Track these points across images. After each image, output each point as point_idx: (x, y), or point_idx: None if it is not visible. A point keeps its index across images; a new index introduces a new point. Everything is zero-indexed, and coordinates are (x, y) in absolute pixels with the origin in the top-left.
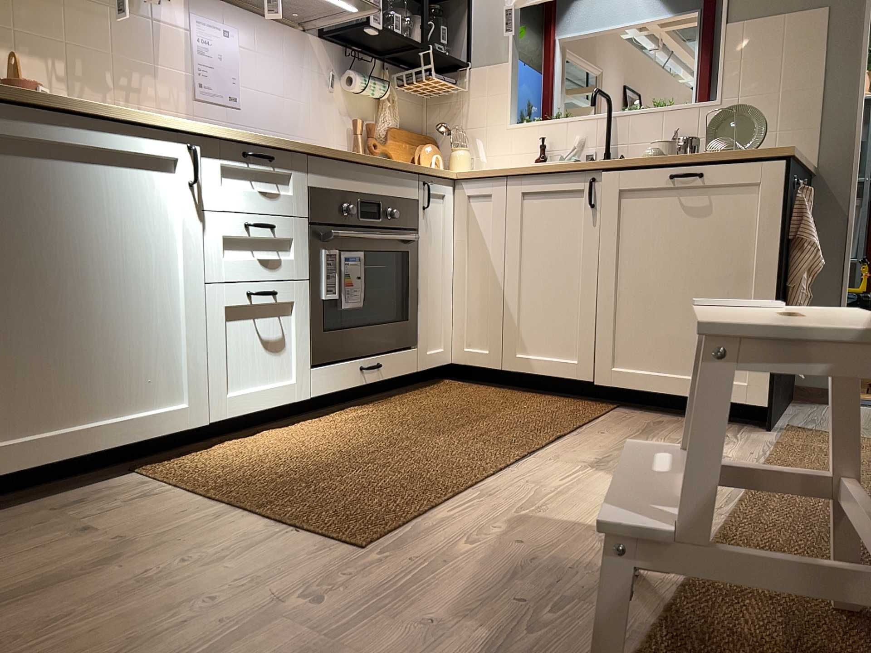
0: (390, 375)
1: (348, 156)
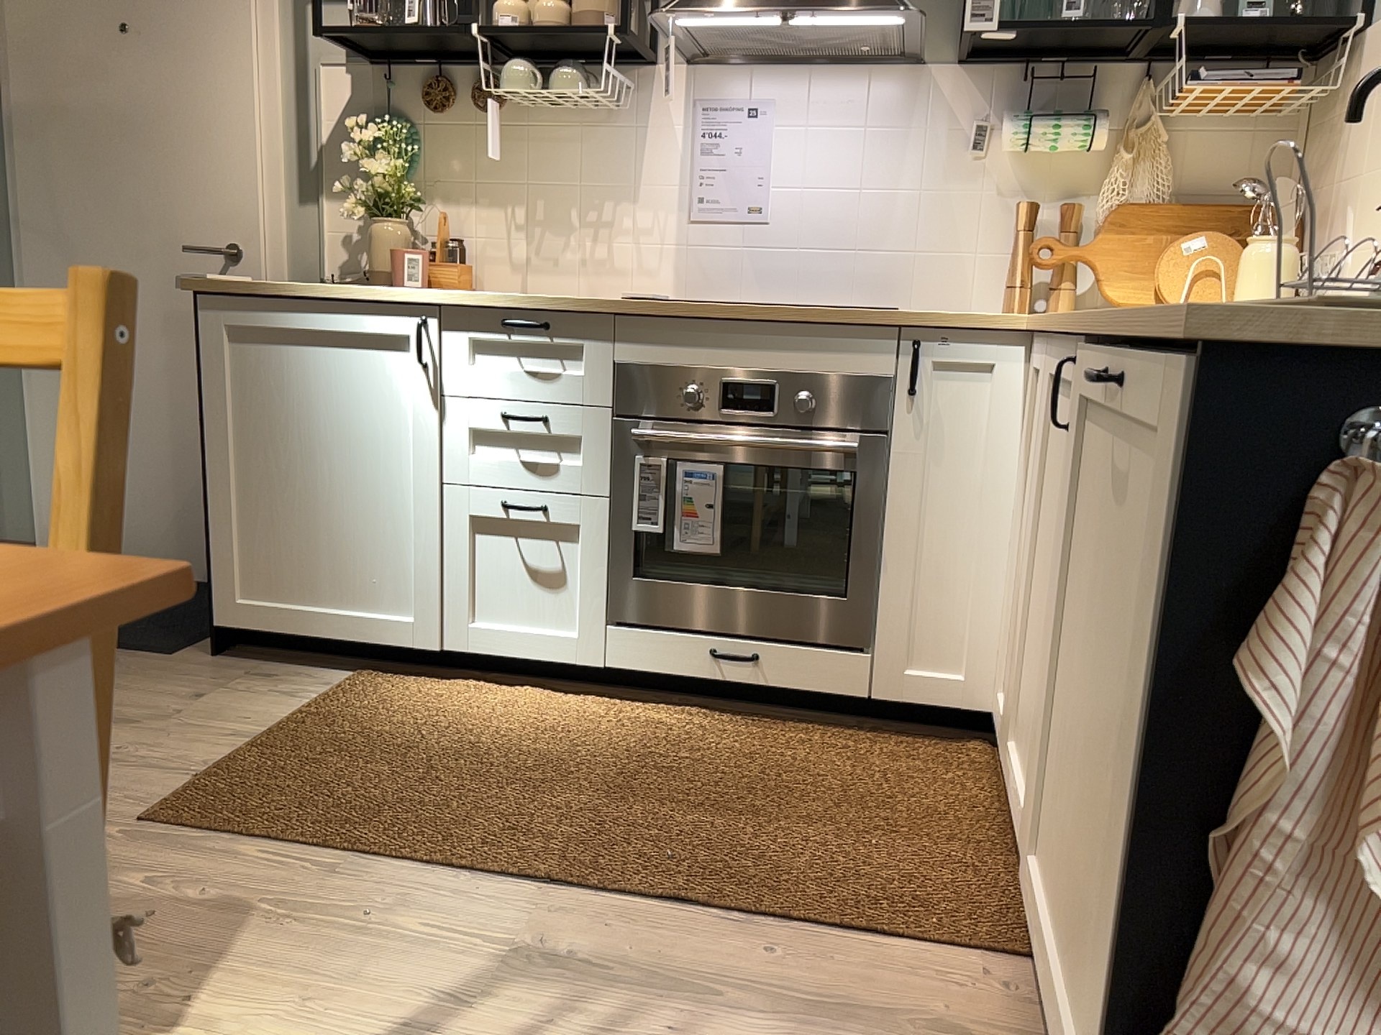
0: (788, 686)
1: (691, 312)
